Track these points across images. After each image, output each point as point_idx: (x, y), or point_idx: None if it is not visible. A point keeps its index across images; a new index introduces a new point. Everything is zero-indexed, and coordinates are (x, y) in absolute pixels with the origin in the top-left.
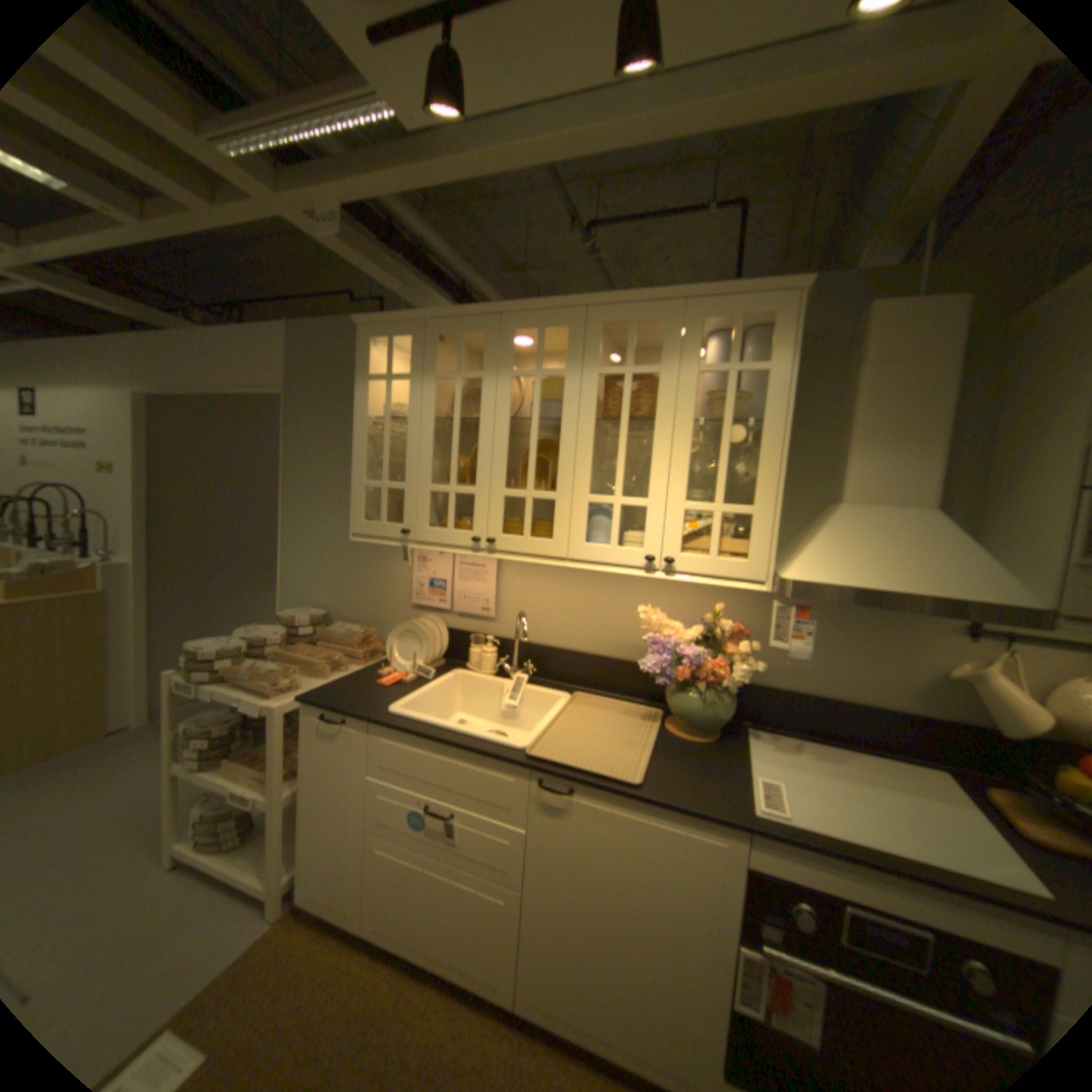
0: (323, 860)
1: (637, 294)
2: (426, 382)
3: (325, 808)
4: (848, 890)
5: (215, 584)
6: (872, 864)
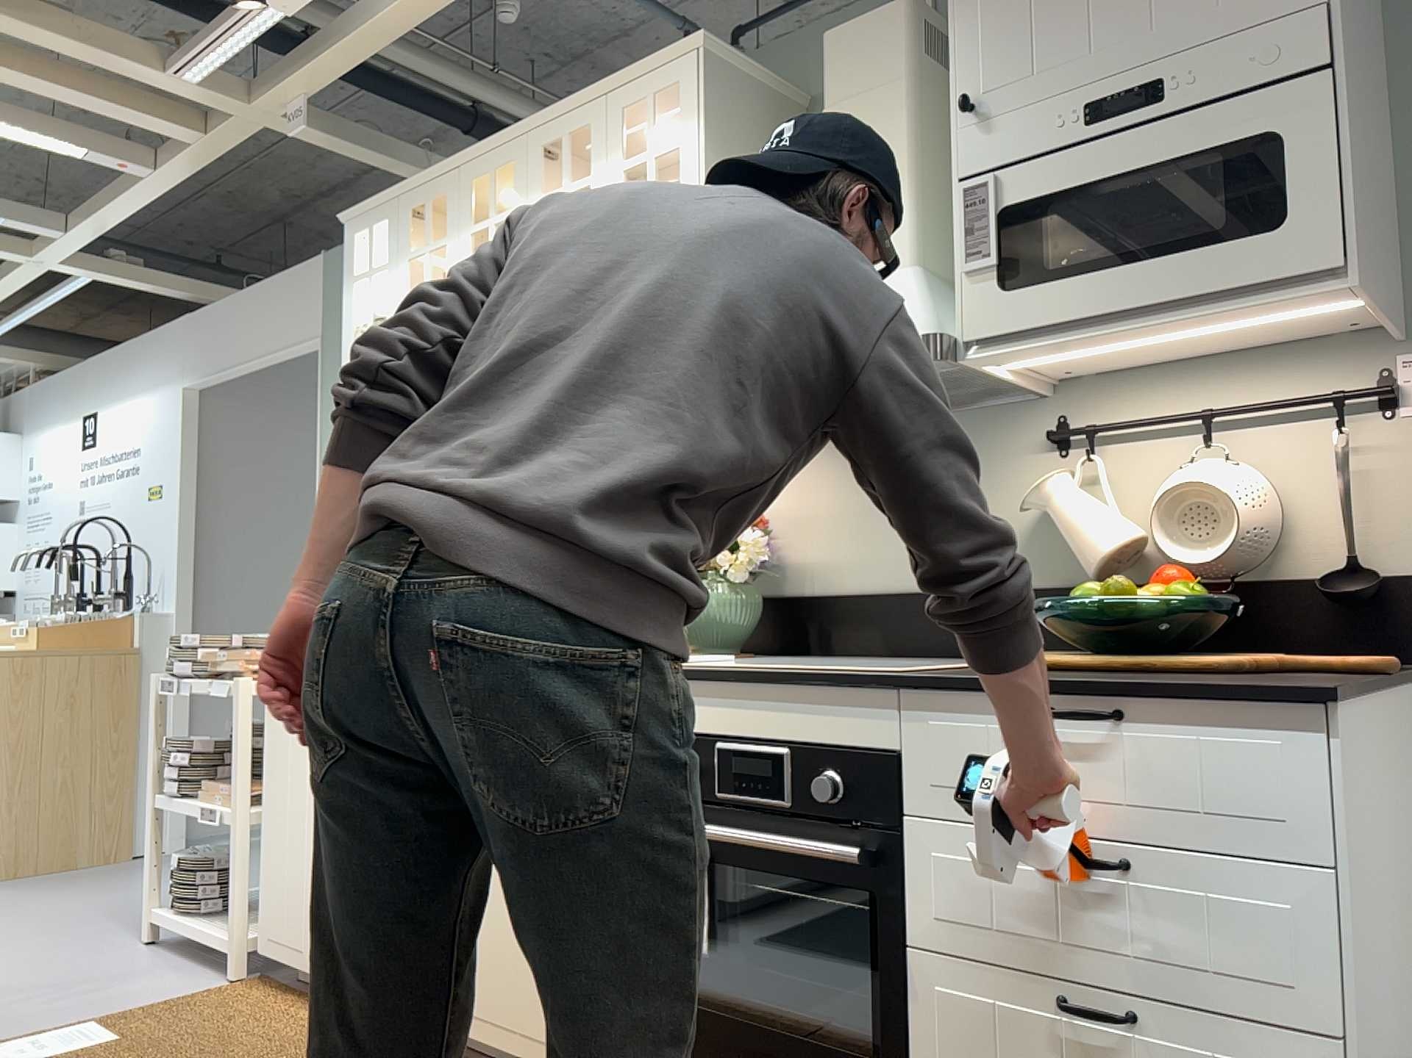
0: (281, 877)
1: (563, 108)
2: (400, 268)
3: (283, 803)
4: (716, 721)
5: None
6: (725, 674)
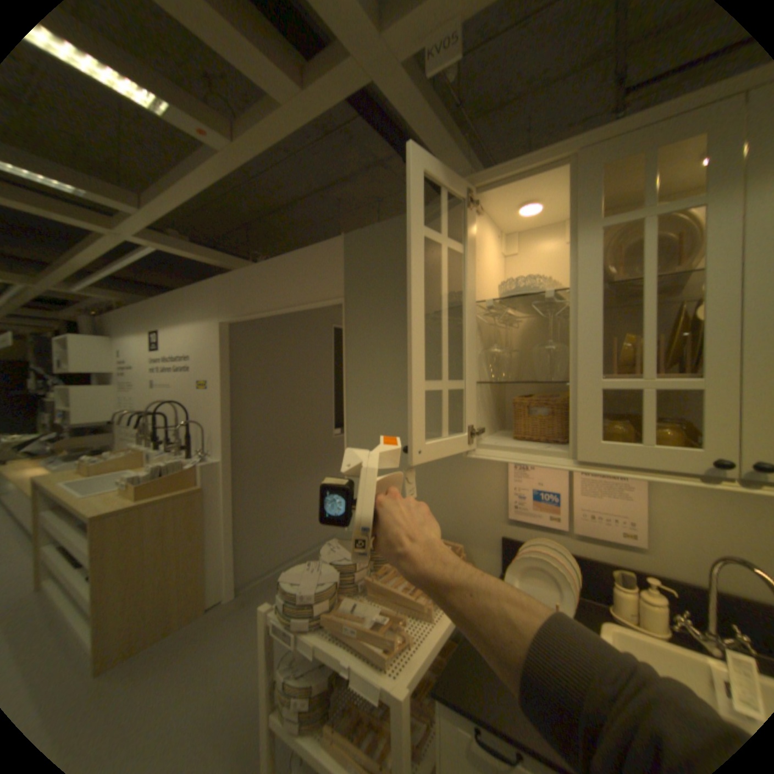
0: None
1: None
2: (582, 235)
3: None
4: None
5: (278, 472)
6: None
